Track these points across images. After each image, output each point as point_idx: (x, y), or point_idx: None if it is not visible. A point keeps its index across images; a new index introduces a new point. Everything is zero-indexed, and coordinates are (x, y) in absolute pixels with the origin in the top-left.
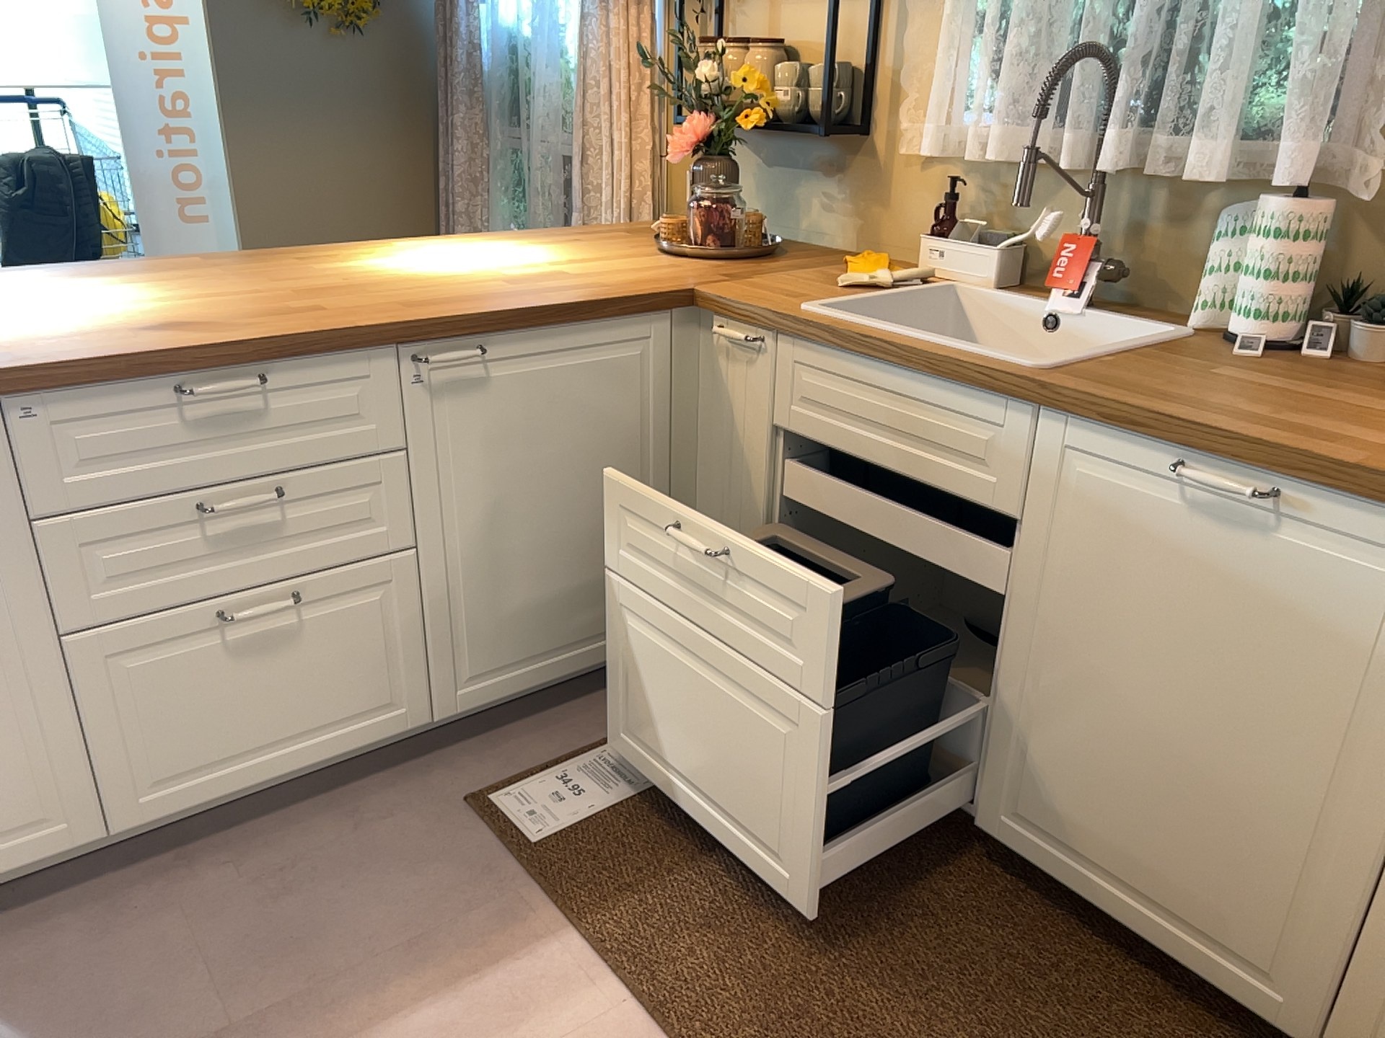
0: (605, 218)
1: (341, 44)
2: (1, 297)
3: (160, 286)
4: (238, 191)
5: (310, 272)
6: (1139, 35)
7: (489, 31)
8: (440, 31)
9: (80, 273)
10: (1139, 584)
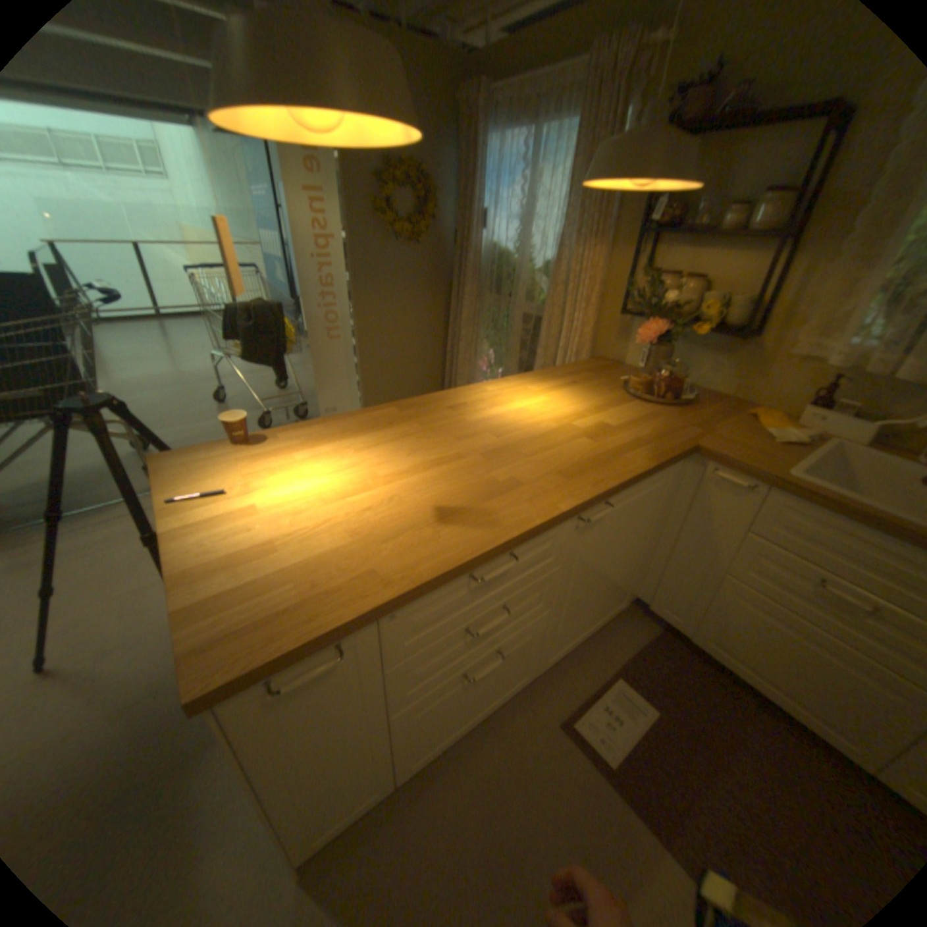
0: (561, 353)
1: (407, 247)
2: (312, 464)
3: (397, 447)
4: (356, 324)
5: (467, 424)
6: None
7: (483, 241)
8: (452, 238)
9: (338, 428)
10: None
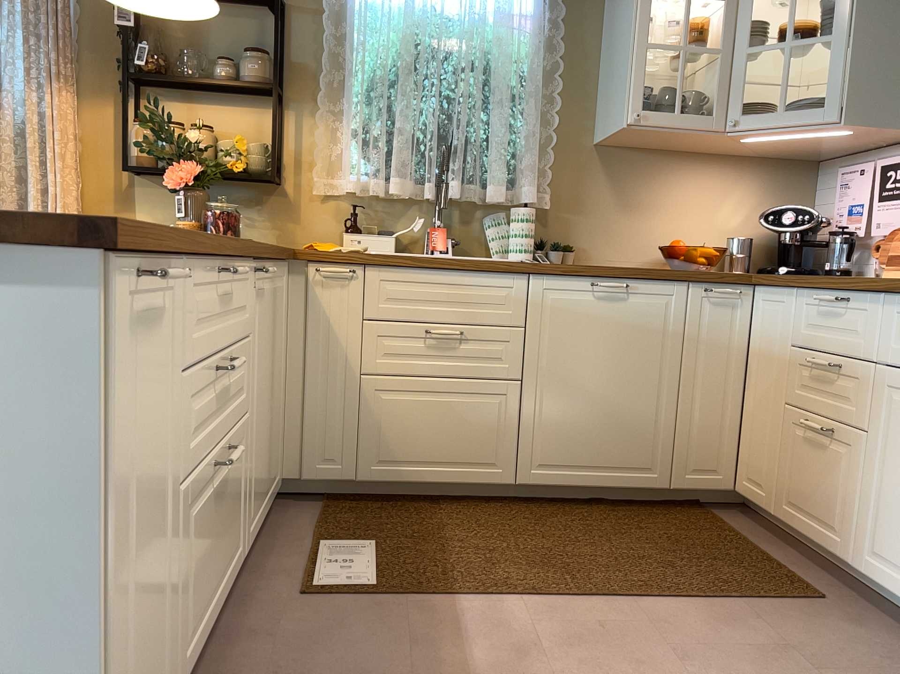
0: None
1: None
2: None
3: None
4: None
5: None
6: (459, 141)
7: None
8: None
9: None
10: (583, 335)
